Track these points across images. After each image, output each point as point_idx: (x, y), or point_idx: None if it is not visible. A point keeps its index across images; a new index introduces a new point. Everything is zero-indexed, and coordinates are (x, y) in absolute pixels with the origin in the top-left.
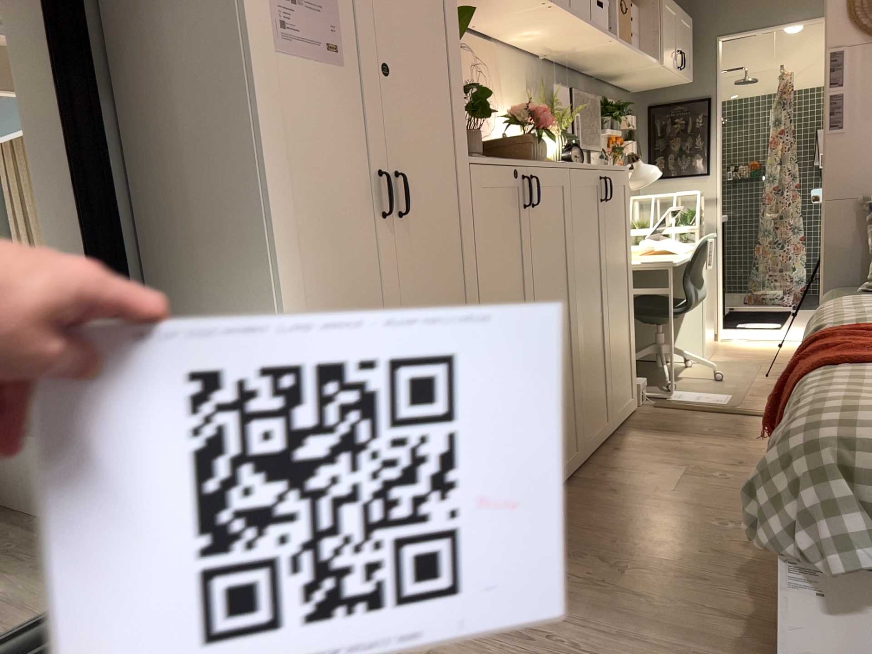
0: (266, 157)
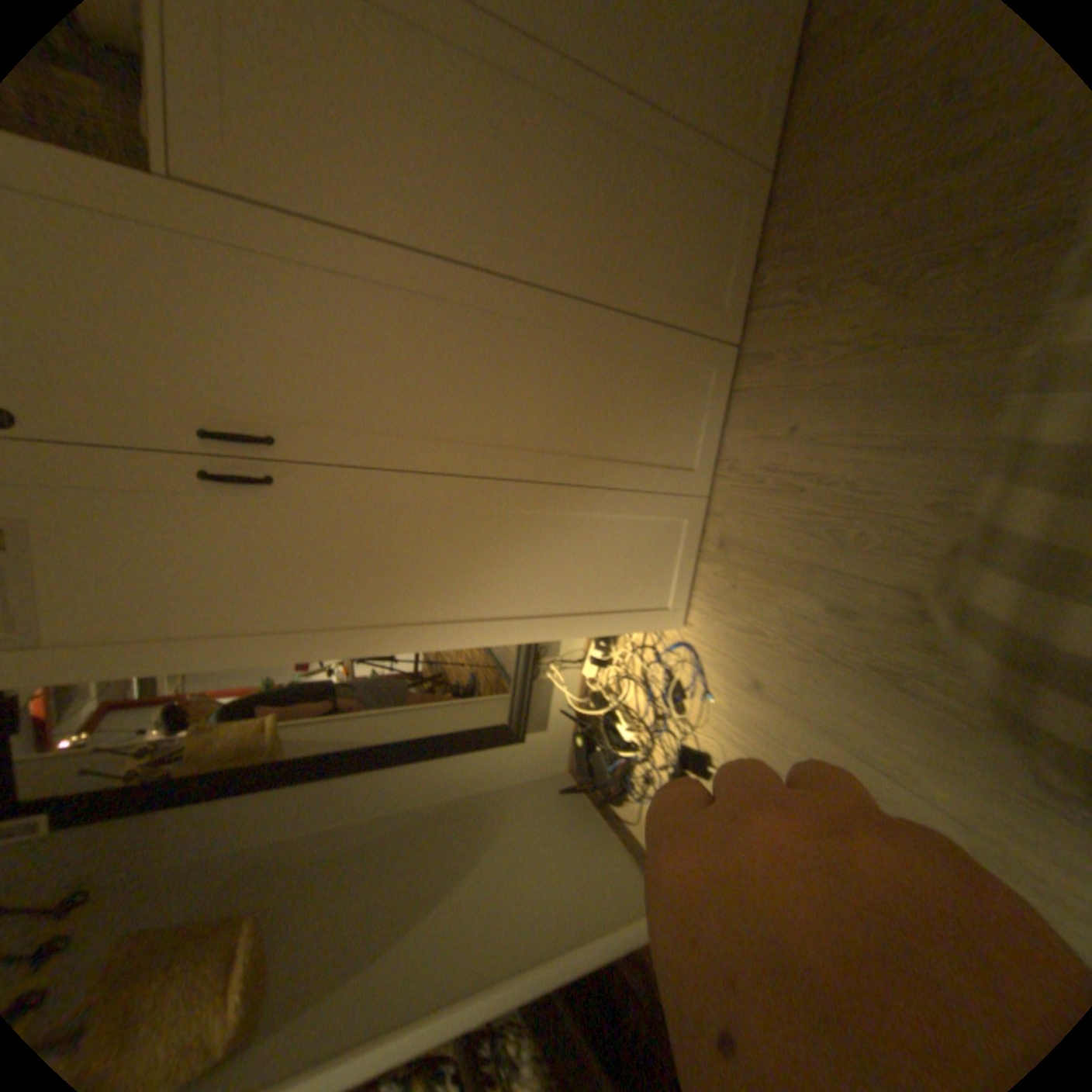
0: (195, 654)
